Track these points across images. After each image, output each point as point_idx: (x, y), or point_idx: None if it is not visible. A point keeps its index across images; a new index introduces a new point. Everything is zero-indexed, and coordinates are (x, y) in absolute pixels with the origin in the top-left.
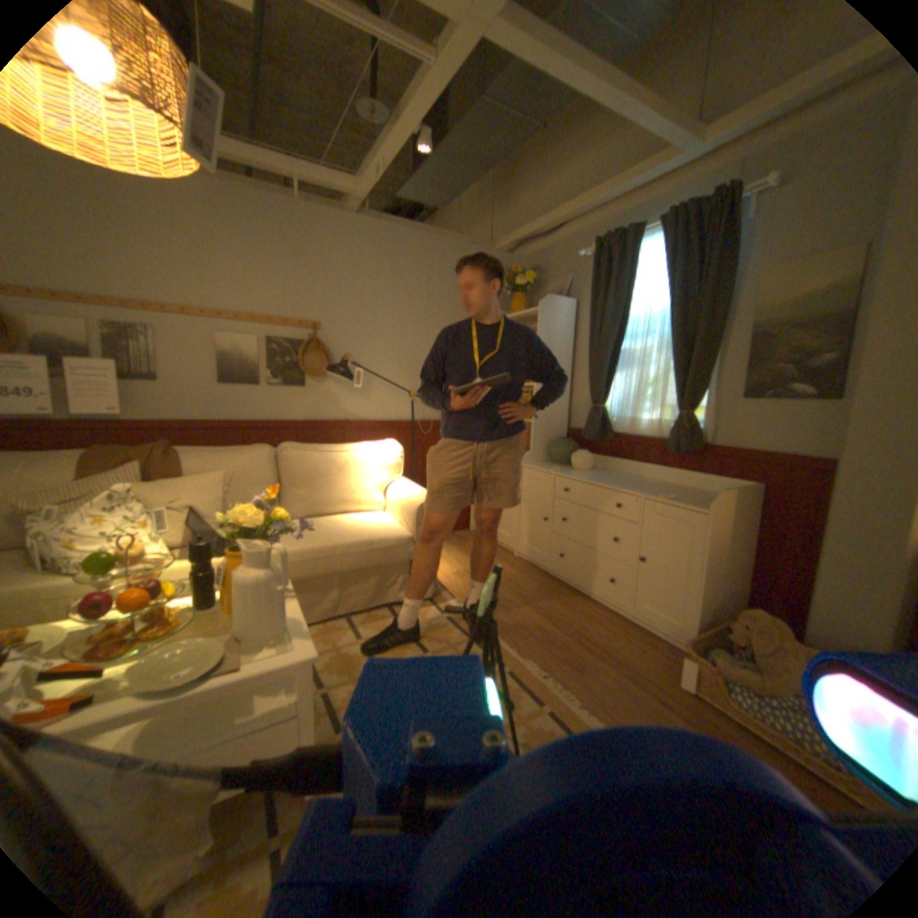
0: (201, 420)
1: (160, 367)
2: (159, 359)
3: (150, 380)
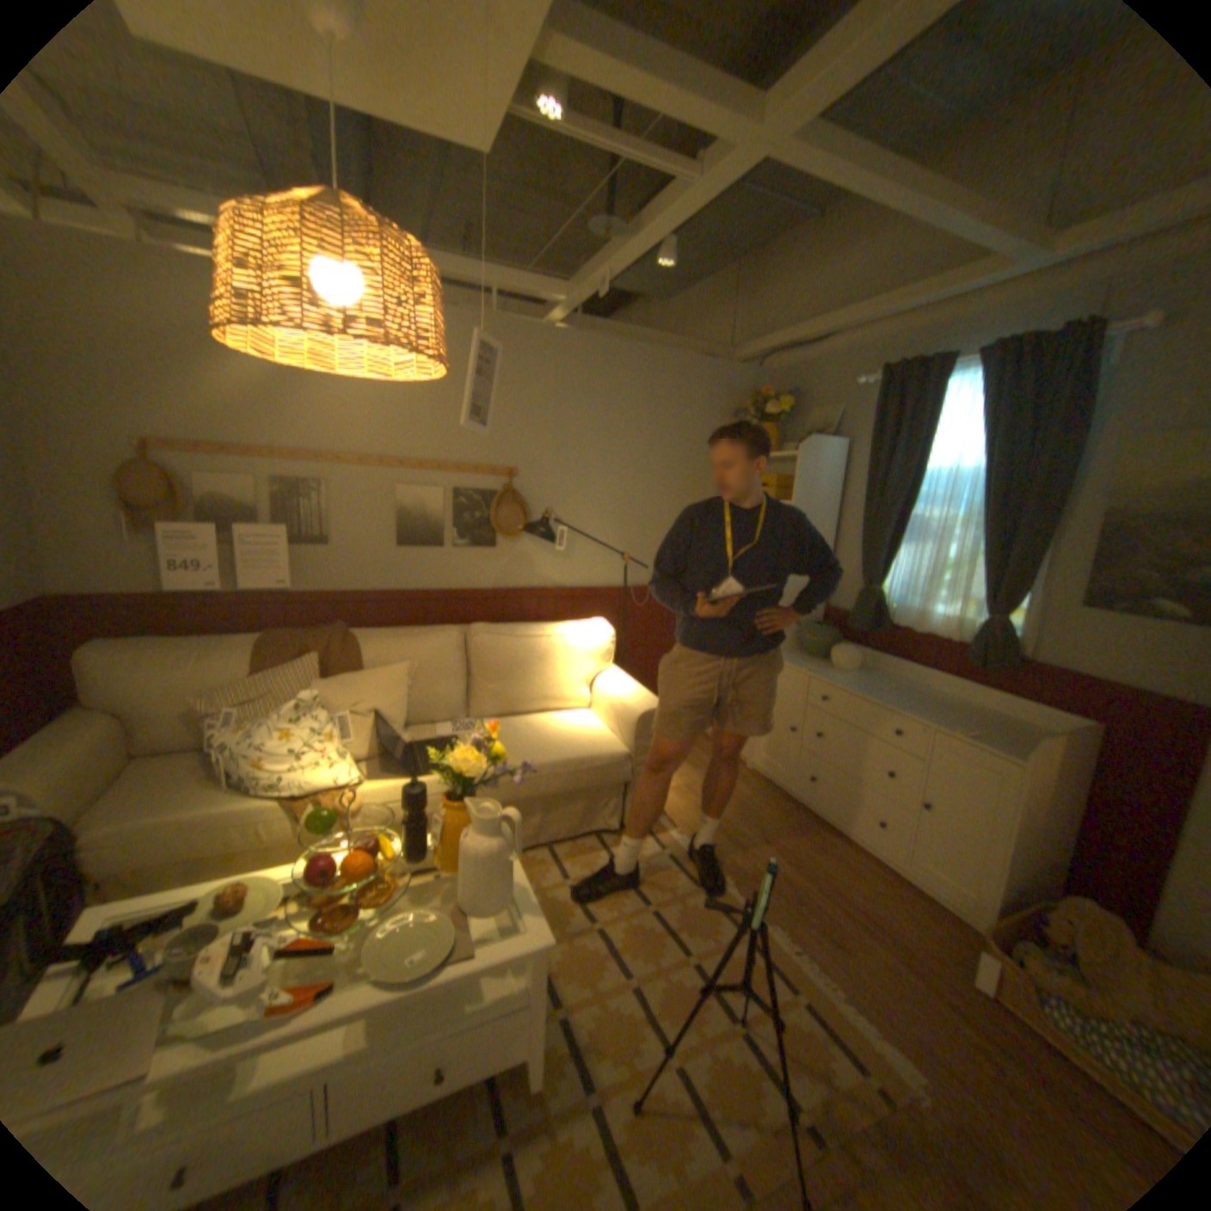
0: (375, 593)
1: (331, 531)
2: (331, 521)
3: (321, 546)
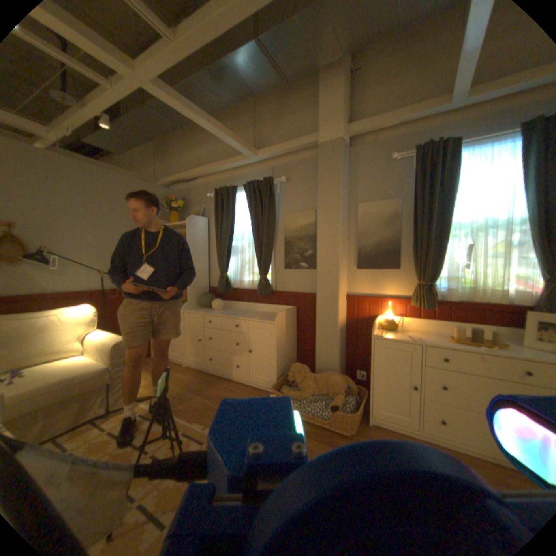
0: None
1: None
2: None
3: None
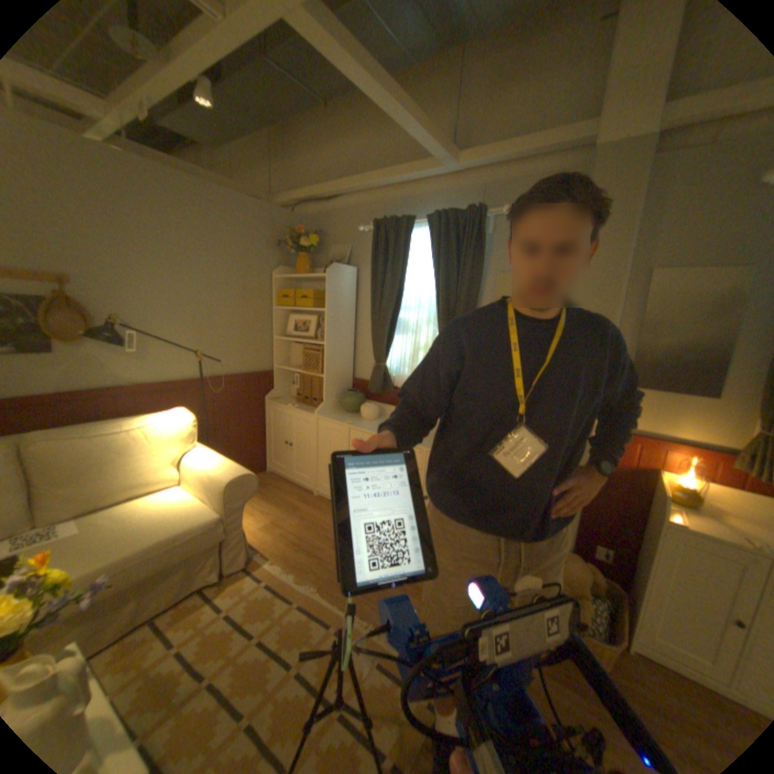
0: None
1: None
2: None
3: None
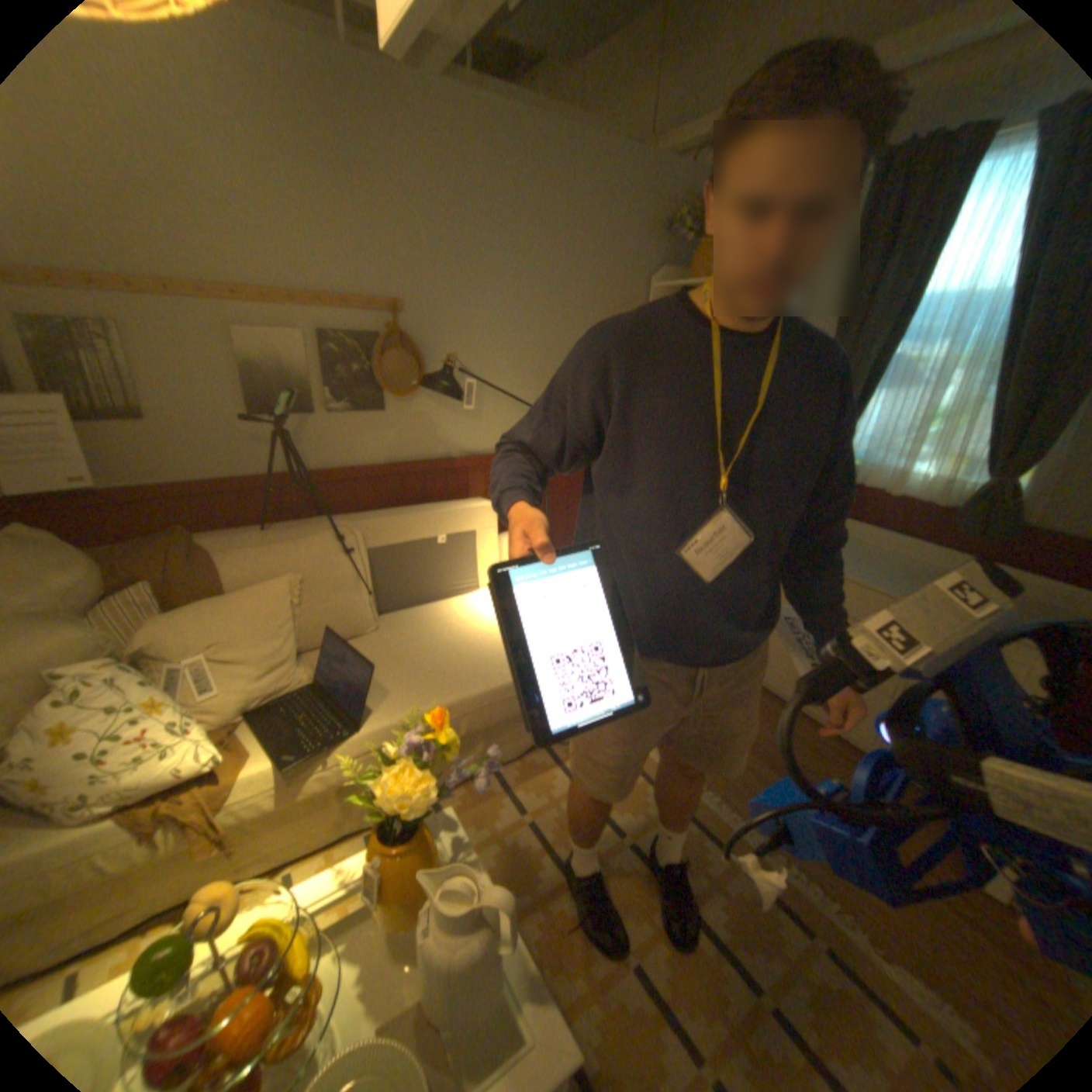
0: (231, 478)
1: (146, 395)
2: (142, 380)
3: (134, 419)
